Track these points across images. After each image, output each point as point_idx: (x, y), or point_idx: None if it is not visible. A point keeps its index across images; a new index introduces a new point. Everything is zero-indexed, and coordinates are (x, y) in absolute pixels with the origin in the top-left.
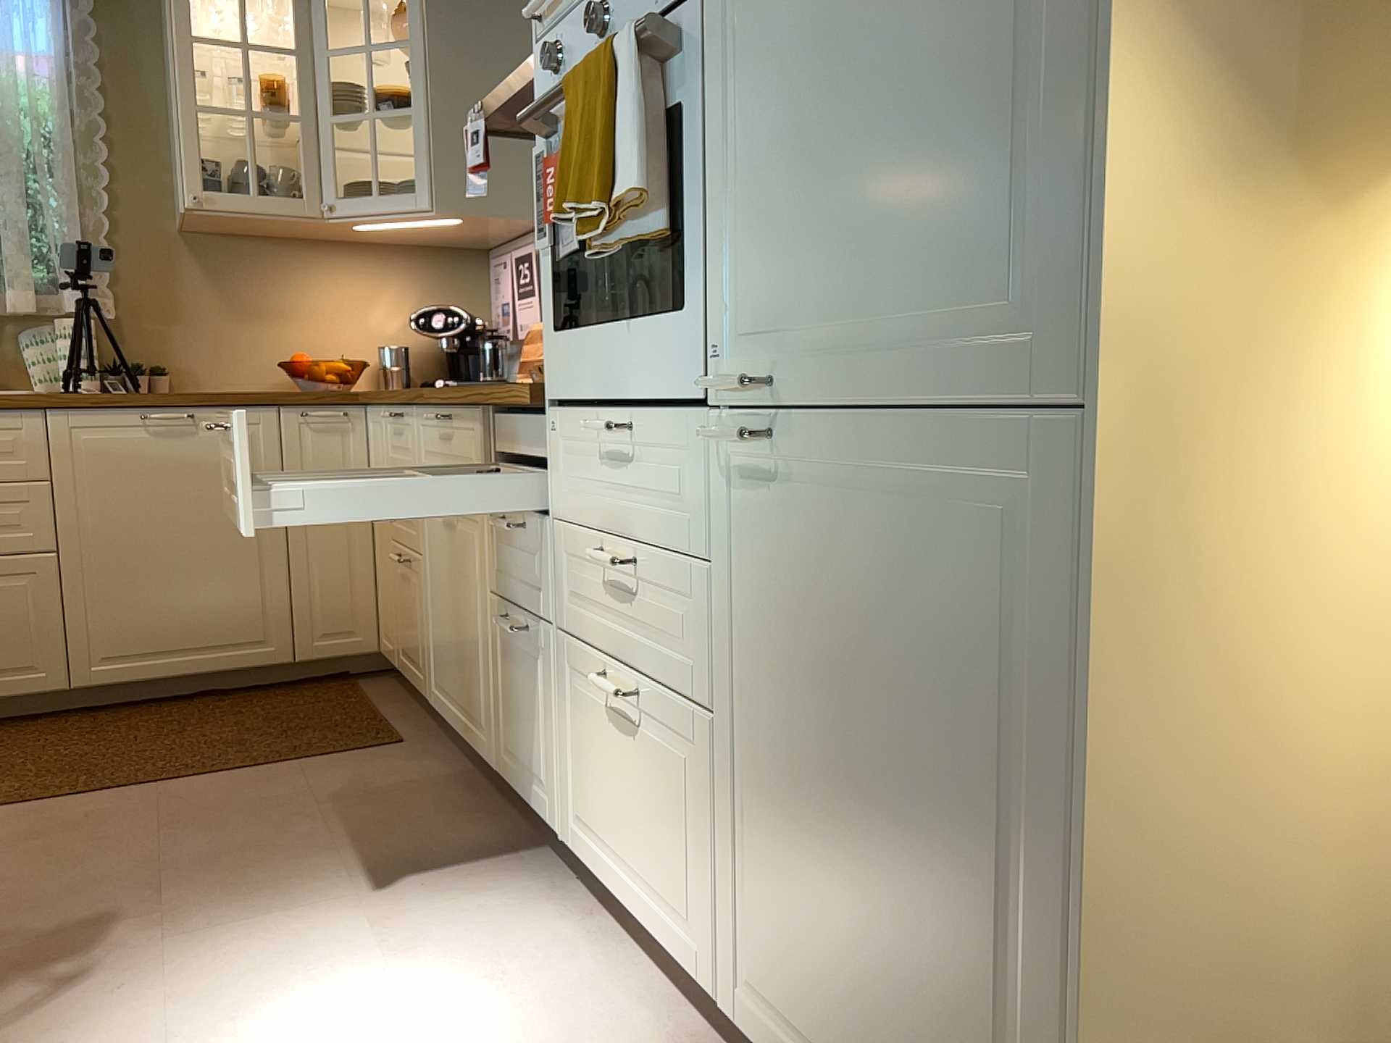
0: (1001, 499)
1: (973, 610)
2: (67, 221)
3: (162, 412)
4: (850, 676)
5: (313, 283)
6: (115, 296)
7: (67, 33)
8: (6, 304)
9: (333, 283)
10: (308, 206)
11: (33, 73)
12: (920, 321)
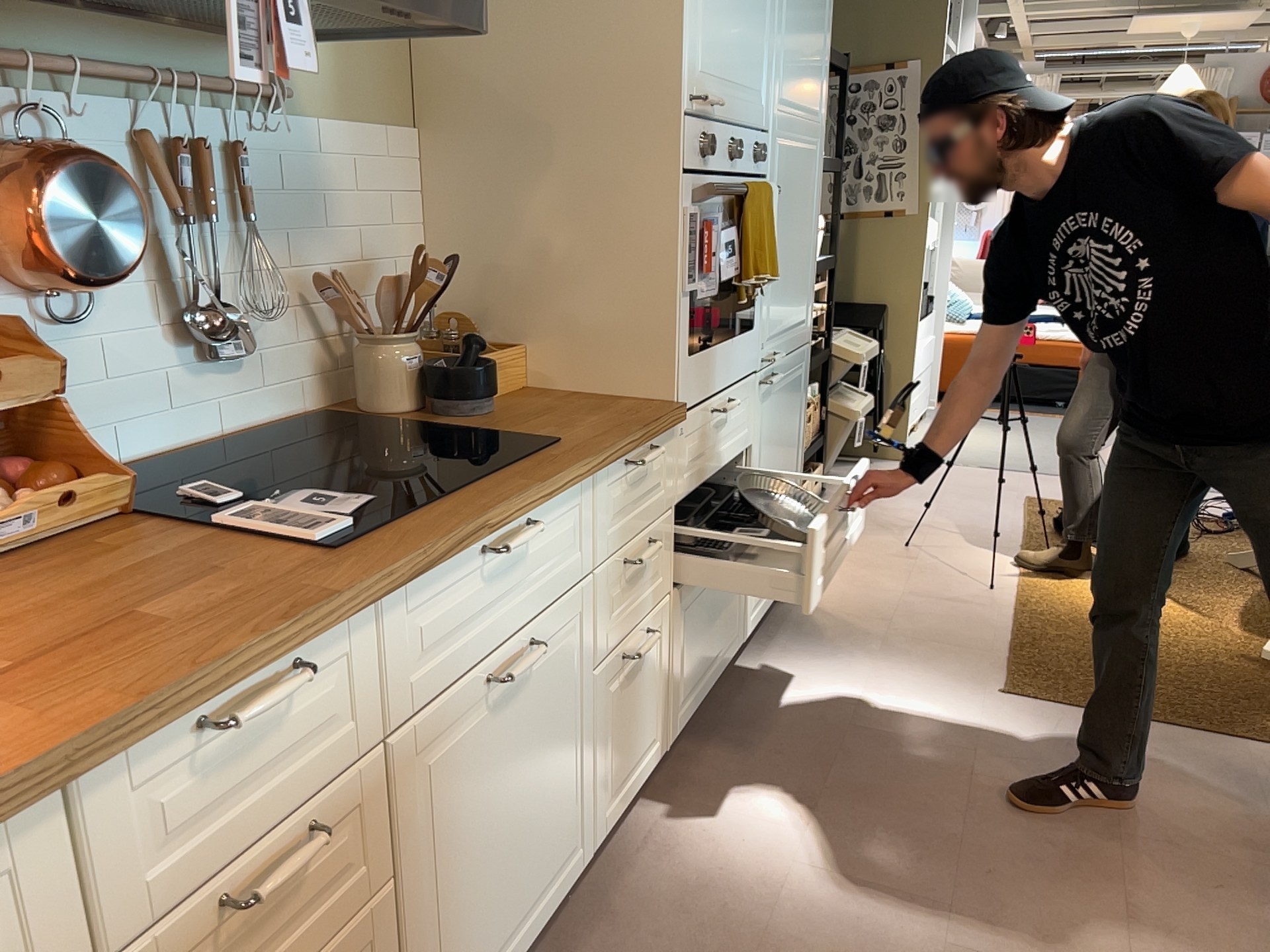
0: (800, 369)
1: (796, 401)
2: None
3: None
4: (780, 445)
5: None
6: None
7: None
8: None
9: None
10: None
11: None
12: (795, 325)
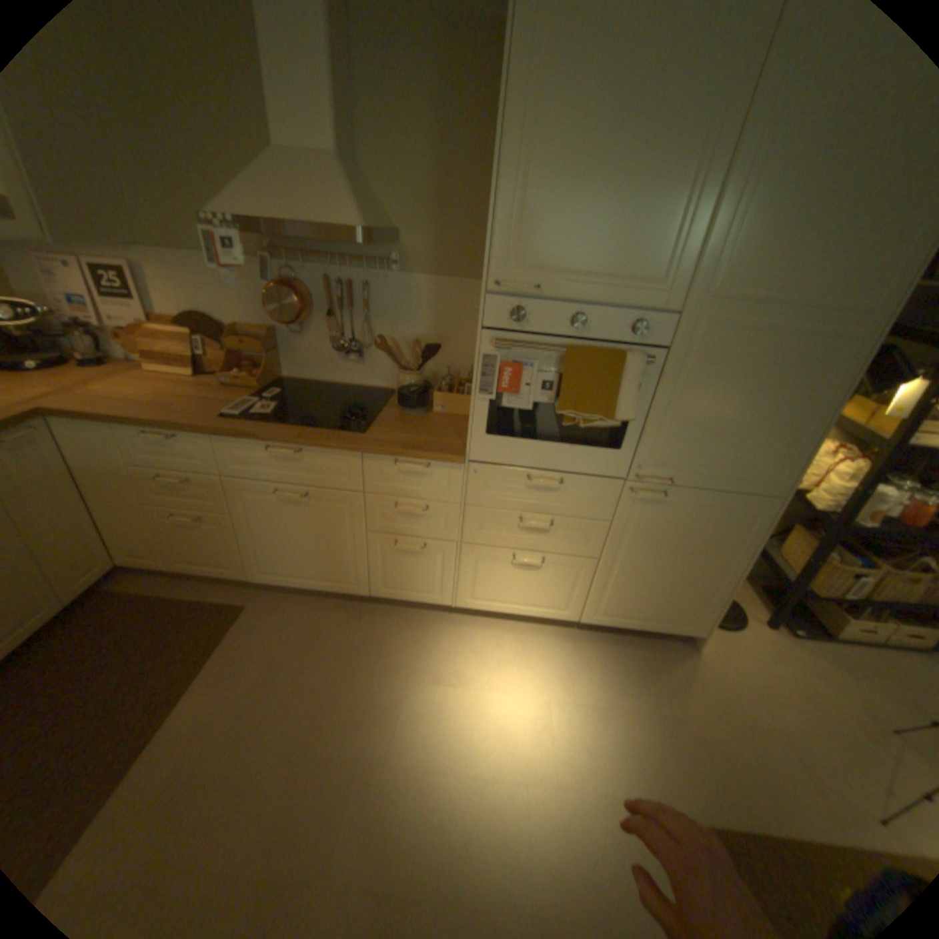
0: (747, 511)
1: (729, 531)
2: None
3: None
4: (675, 545)
5: None
6: None
7: None
8: None
9: None
10: None
11: None
12: (736, 474)
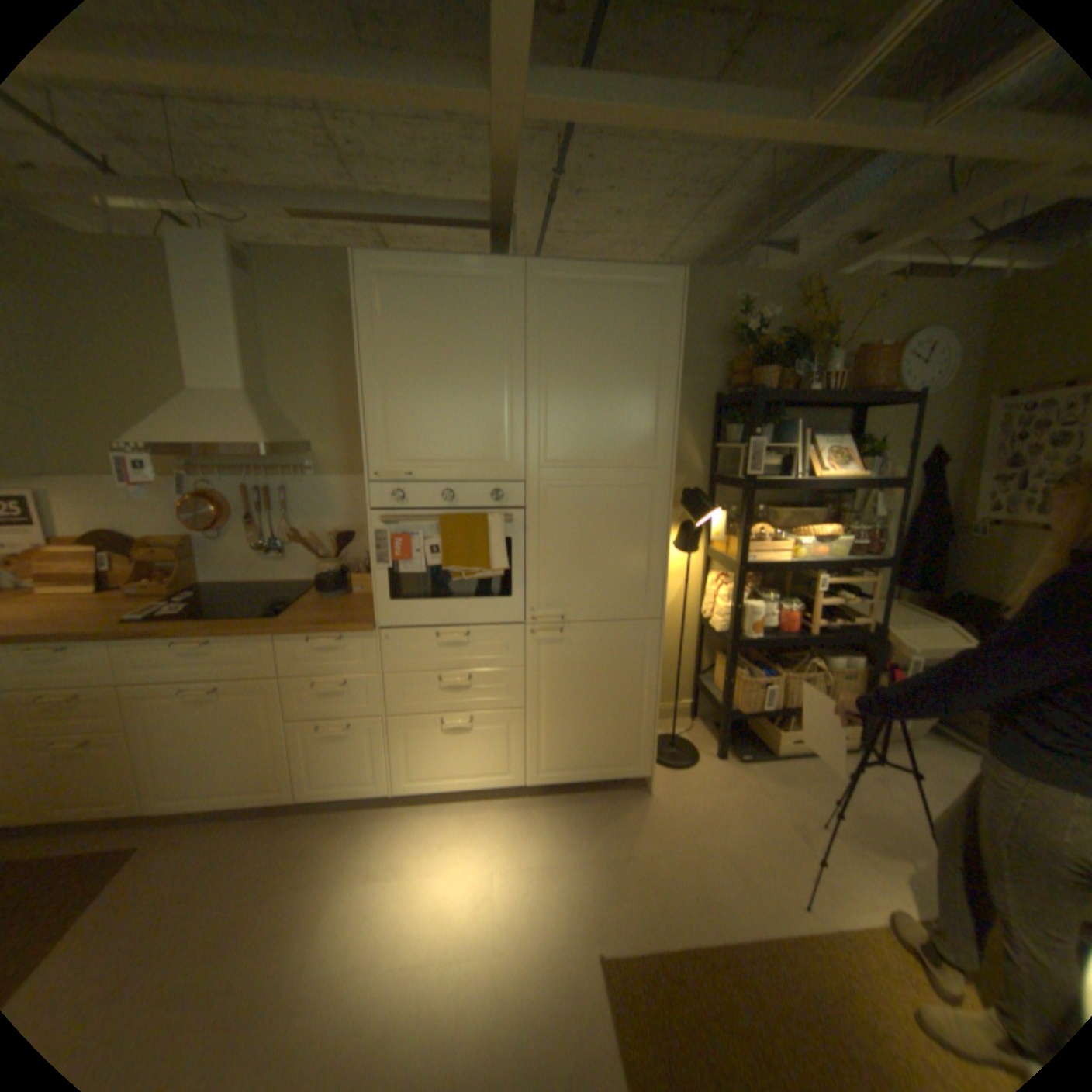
0: (634, 635)
1: (627, 656)
2: None
3: None
4: (587, 679)
5: None
6: None
7: None
8: None
9: None
10: None
11: None
12: (613, 603)
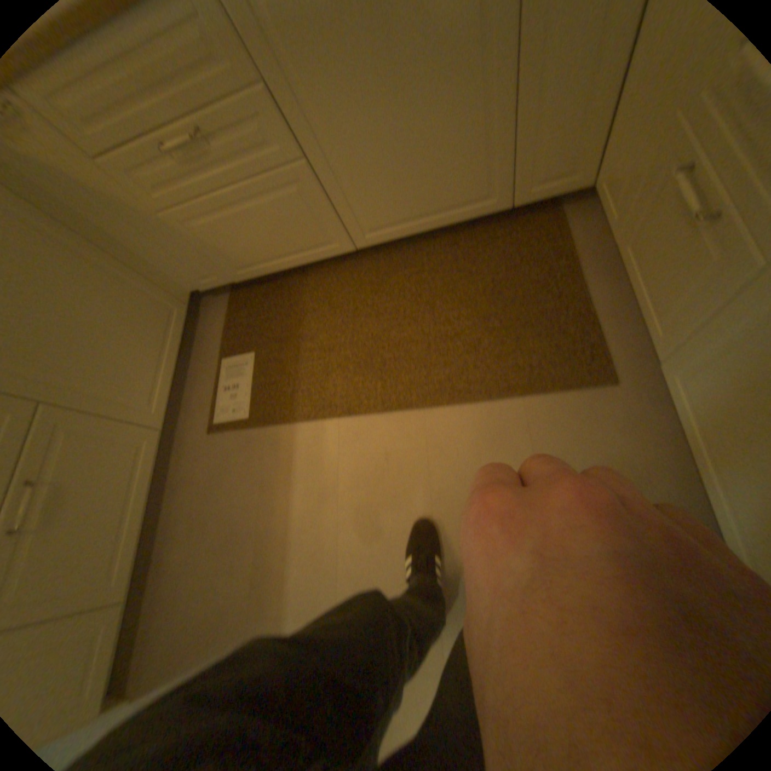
0: None
1: None
2: None
3: None
4: None
5: None
6: None
7: None
8: None
9: None
10: None
11: None
12: None
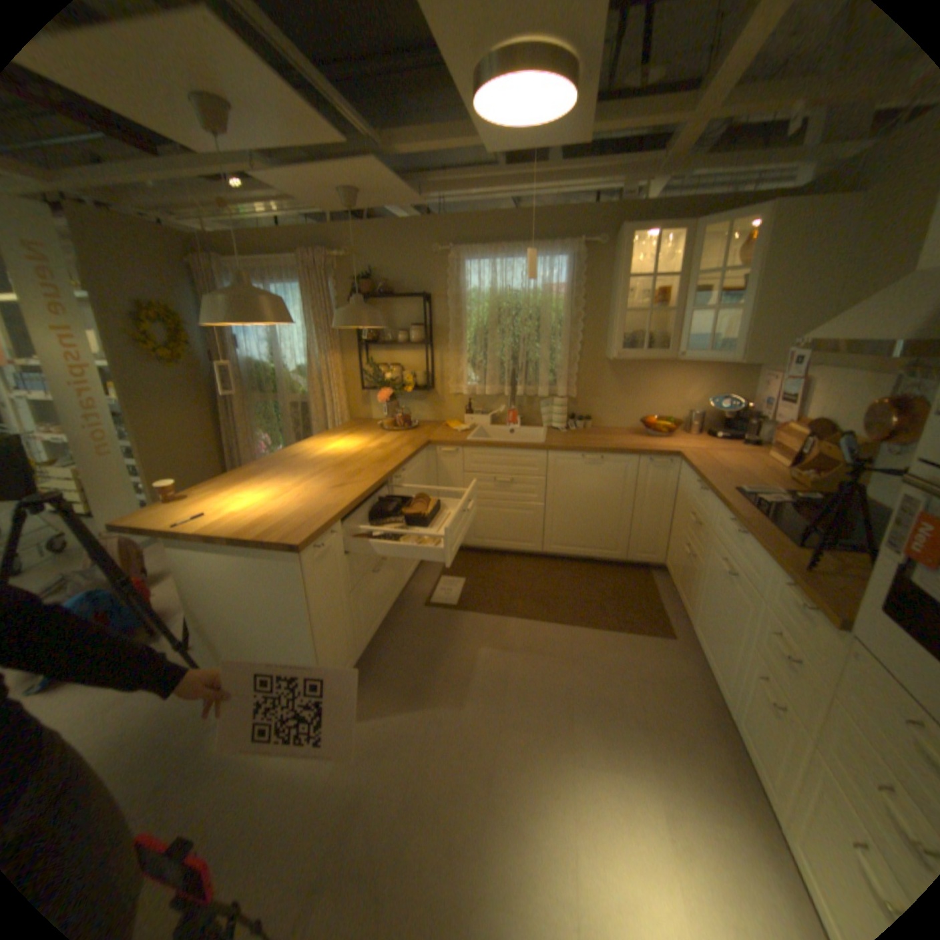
0: None
1: None
2: (562, 358)
3: (590, 455)
4: None
5: (661, 378)
6: (576, 388)
7: (572, 272)
8: (536, 390)
9: (672, 379)
10: (670, 354)
11: (557, 295)
12: None
